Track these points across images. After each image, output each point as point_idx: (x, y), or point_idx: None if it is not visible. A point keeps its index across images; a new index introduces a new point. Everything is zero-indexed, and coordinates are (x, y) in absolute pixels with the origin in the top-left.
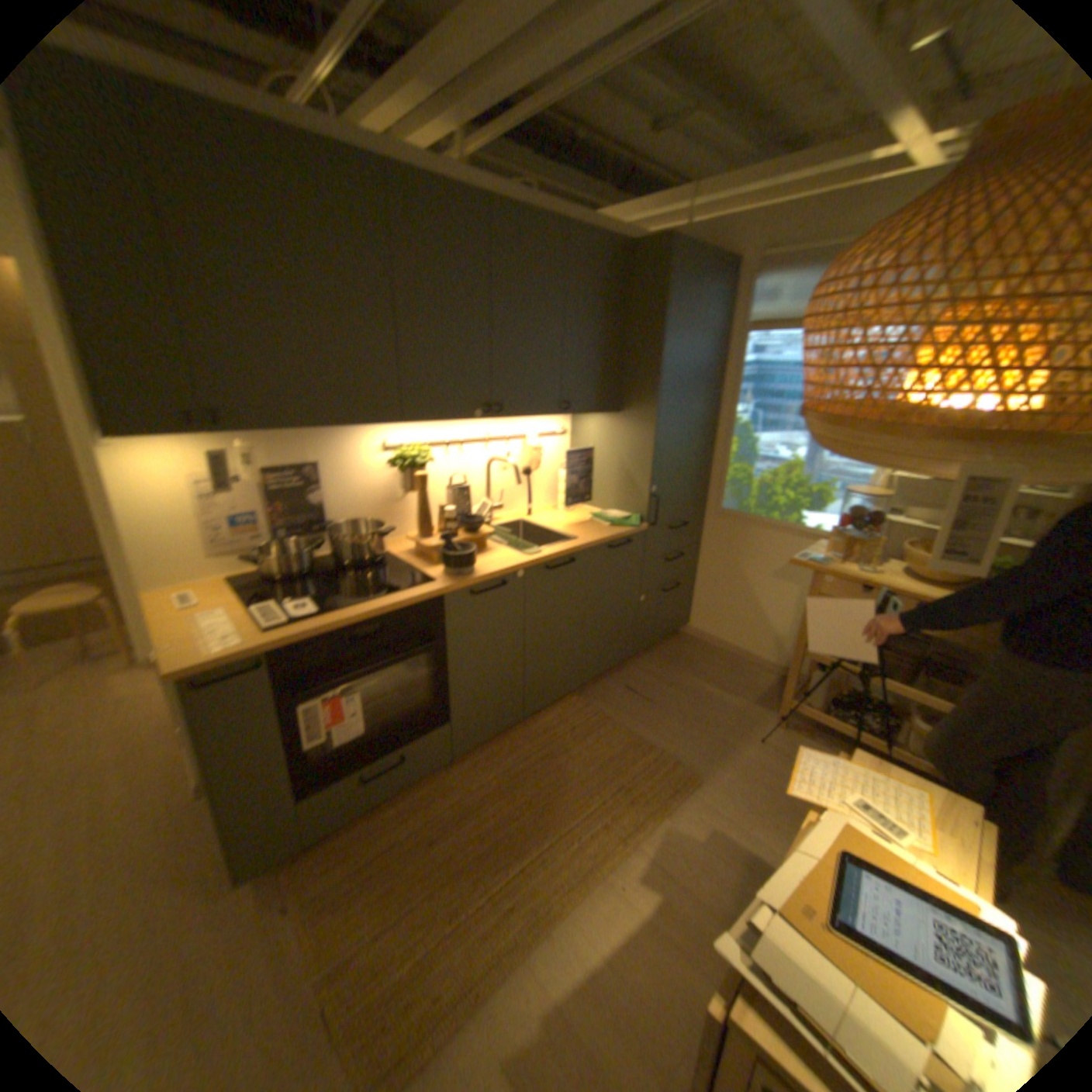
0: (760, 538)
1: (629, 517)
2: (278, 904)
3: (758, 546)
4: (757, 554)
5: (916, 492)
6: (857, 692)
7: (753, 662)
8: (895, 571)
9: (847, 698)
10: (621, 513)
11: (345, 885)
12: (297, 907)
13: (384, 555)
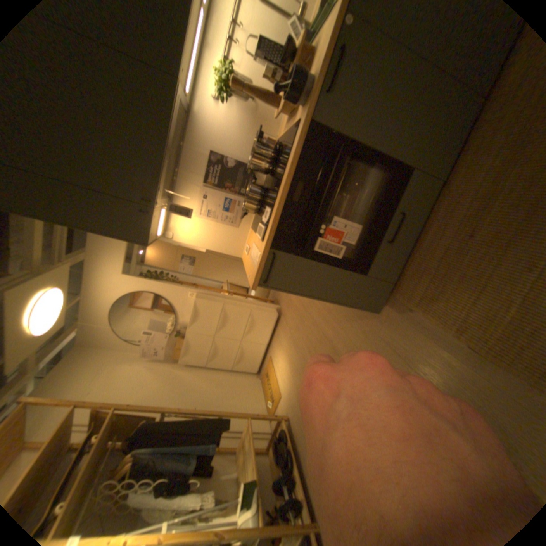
0: None
1: None
2: (405, 307)
3: None
4: None
5: None
6: None
7: None
8: None
9: None
10: None
11: (431, 284)
12: (414, 305)
13: (279, 140)
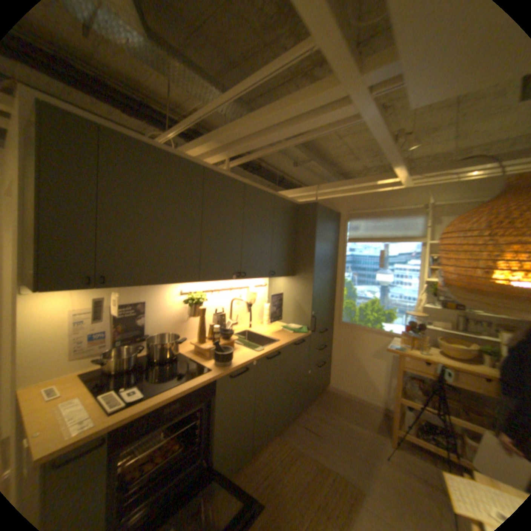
0: (363, 336)
1: (302, 327)
2: None
3: (363, 340)
4: (362, 345)
5: (435, 314)
6: (428, 423)
7: (368, 406)
8: (437, 353)
9: (425, 426)
10: (297, 326)
11: None
12: None
13: (176, 355)
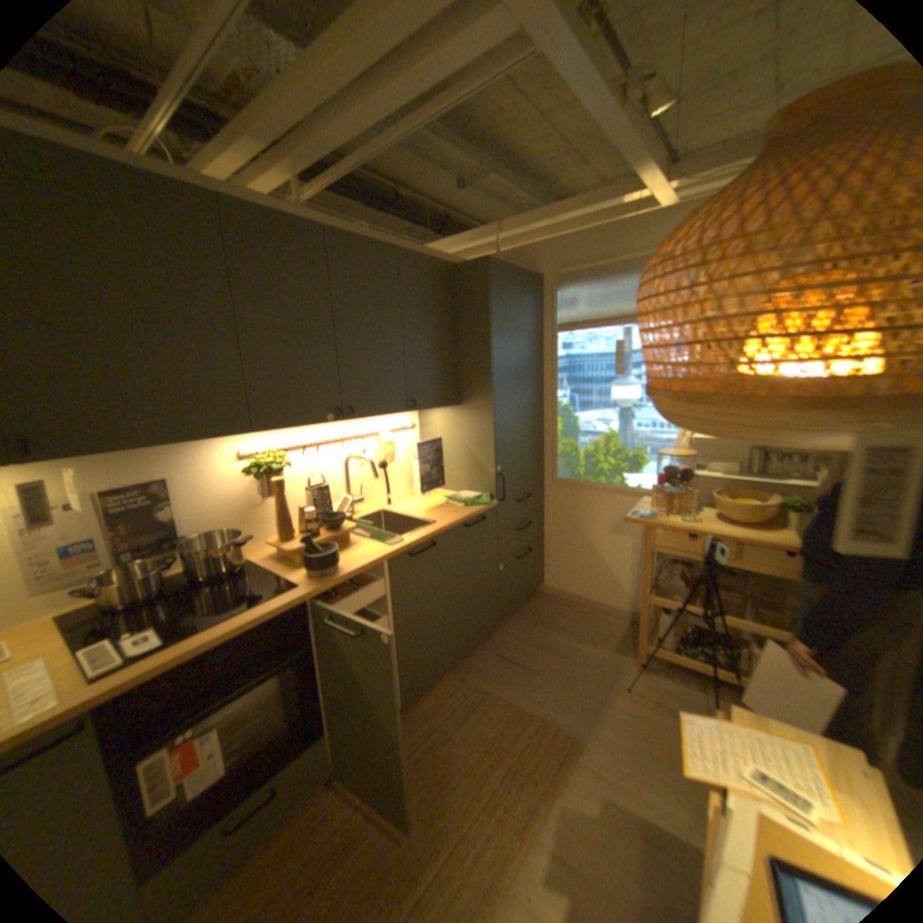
0: (593, 501)
1: (480, 496)
2: None
3: (593, 508)
4: (592, 515)
5: (712, 450)
6: (698, 629)
7: (605, 612)
8: (711, 518)
9: (692, 635)
10: (472, 494)
11: None
12: None
13: (242, 566)
